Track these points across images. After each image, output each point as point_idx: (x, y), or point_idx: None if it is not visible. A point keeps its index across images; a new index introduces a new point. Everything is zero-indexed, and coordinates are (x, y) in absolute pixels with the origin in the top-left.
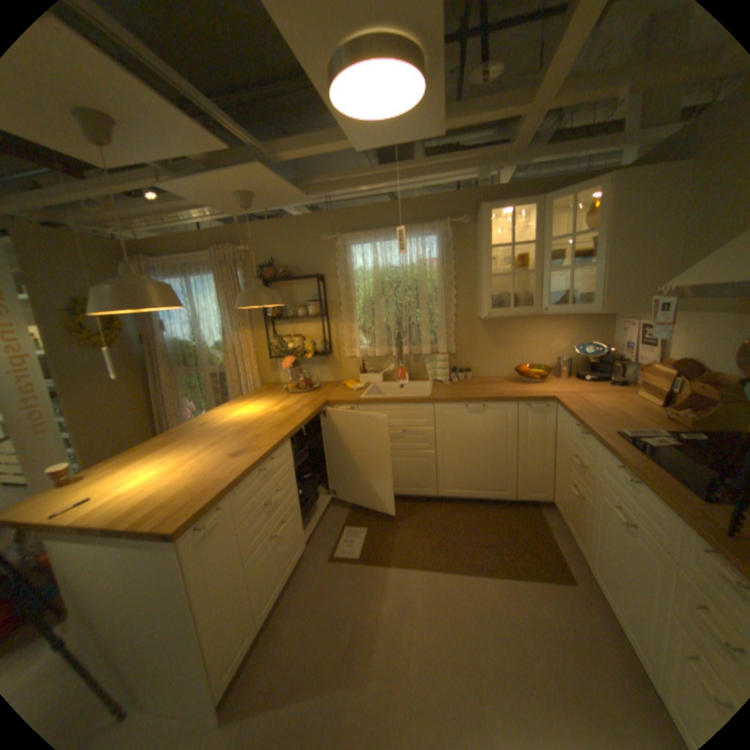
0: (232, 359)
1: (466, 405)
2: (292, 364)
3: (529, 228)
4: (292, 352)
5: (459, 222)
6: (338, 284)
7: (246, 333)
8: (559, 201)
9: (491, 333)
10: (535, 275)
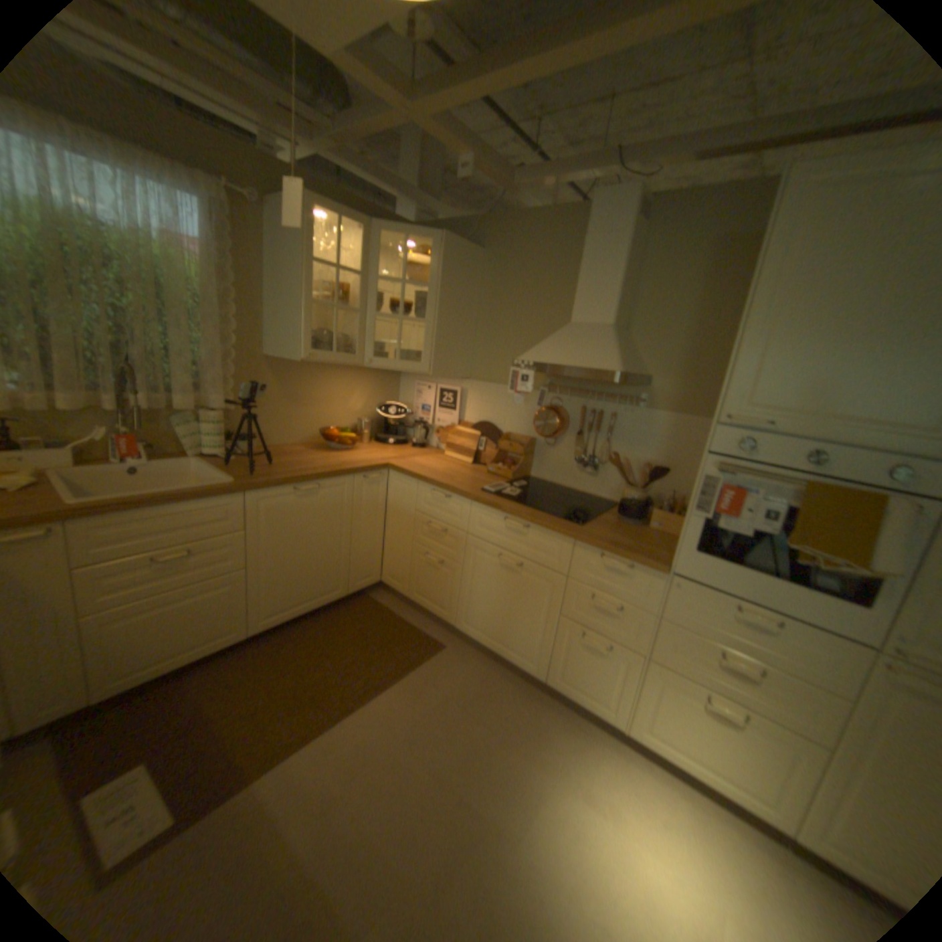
0: None
1: (295, 488)
2: None
3: (338, 252)
4: None
5: (234, 195)
6: None
7: None
8: (371, 233)
9: (281, 384)
10: (351, 316)
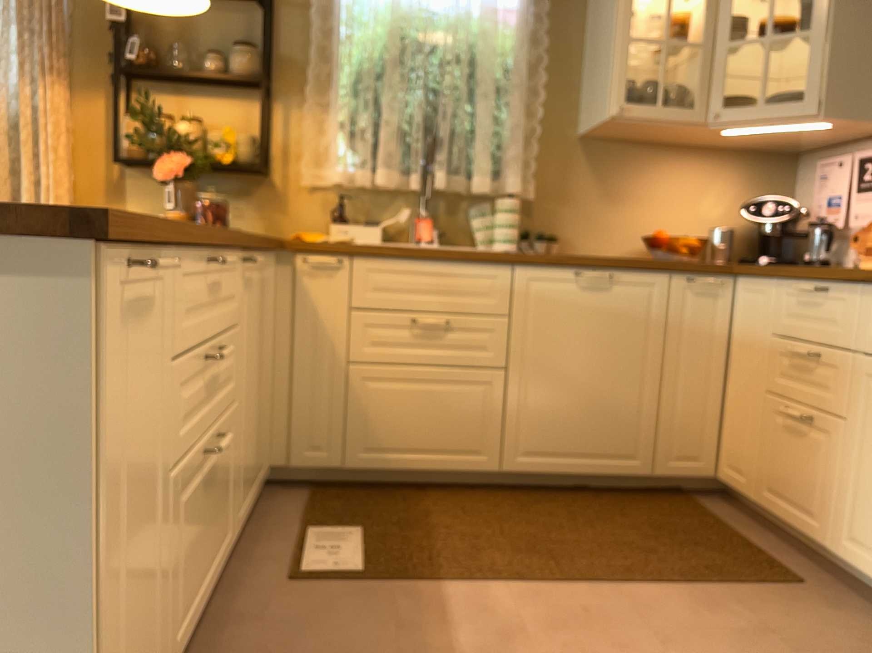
0: (7, 153)
1: (578, 272)
2: (181, 173)
3: None
4: (183, 147)
5: None
6: (305, 24)
7: (59, 94)
8: None
9: (600, 172)
10: (697, 58)
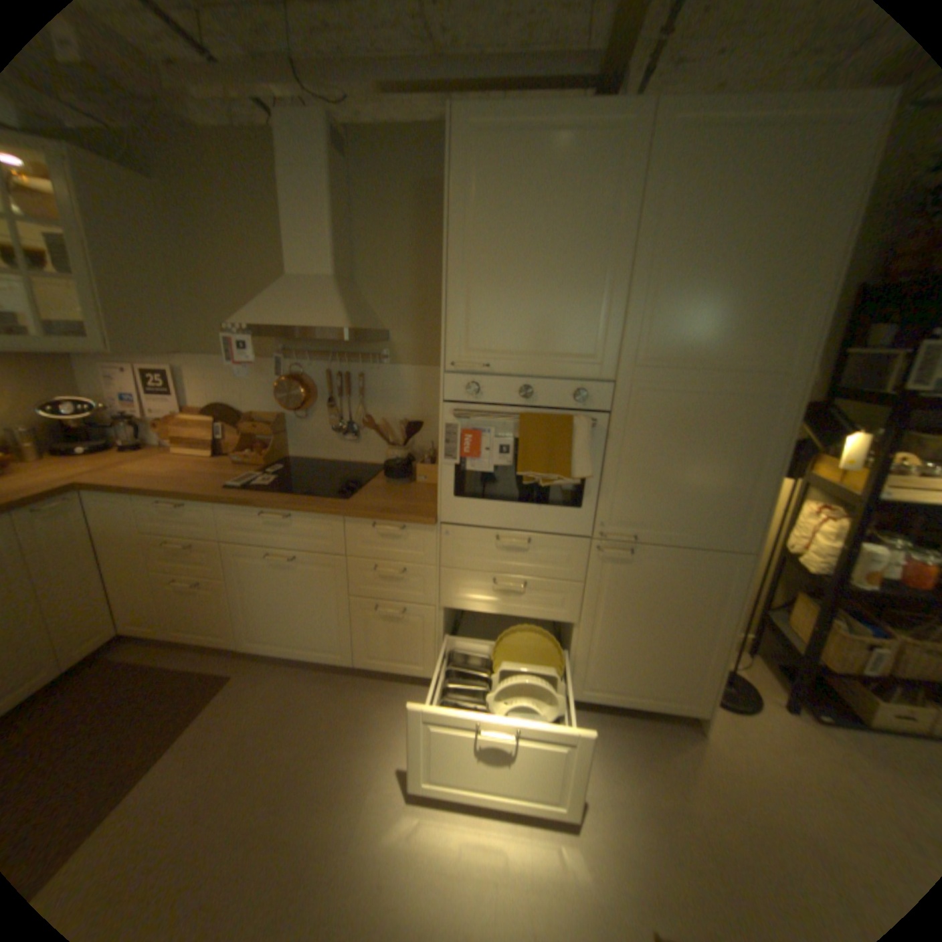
0: None
1: None
2: None
3: None
4: None
5: None
6: None
7: None
8: None
9: None
10: None
